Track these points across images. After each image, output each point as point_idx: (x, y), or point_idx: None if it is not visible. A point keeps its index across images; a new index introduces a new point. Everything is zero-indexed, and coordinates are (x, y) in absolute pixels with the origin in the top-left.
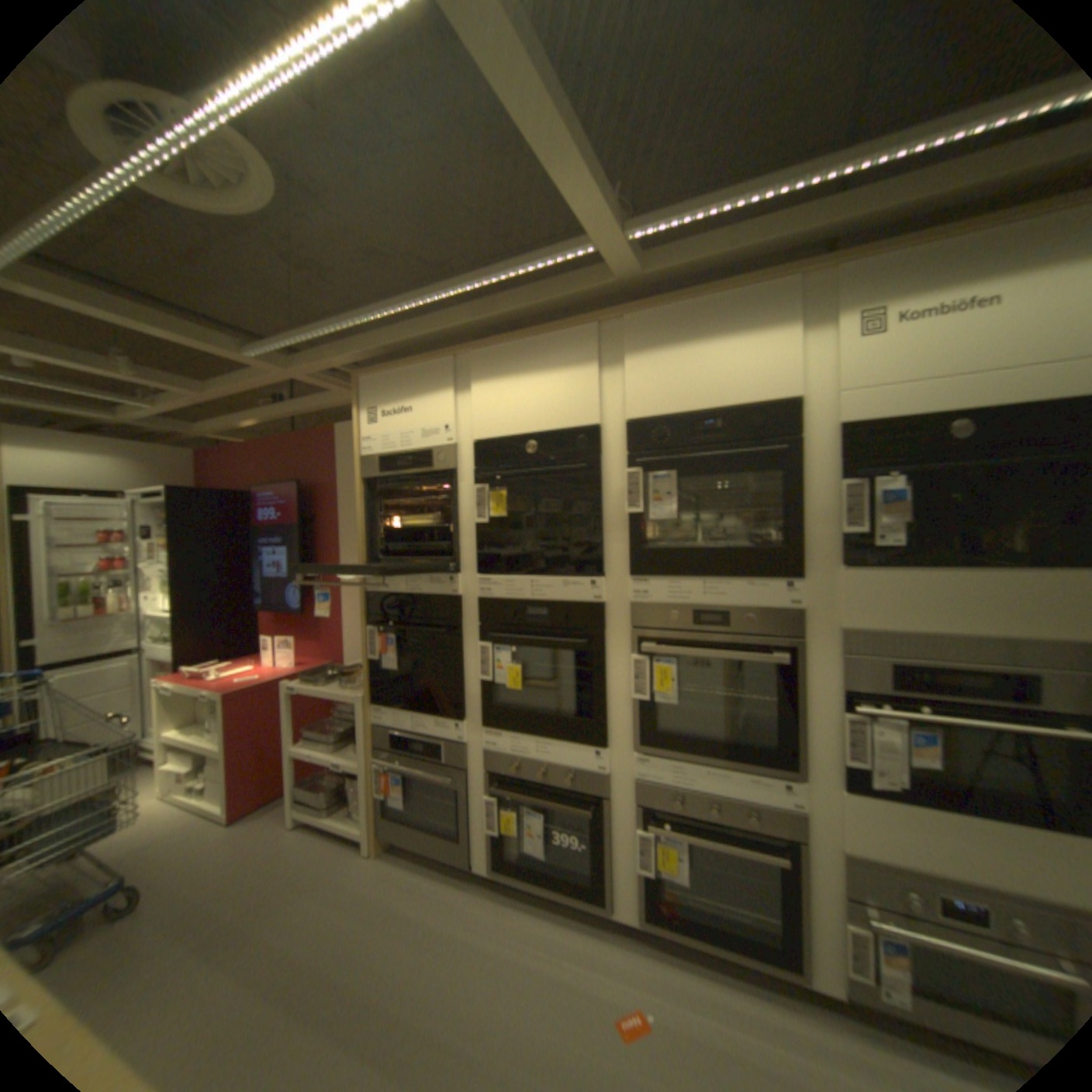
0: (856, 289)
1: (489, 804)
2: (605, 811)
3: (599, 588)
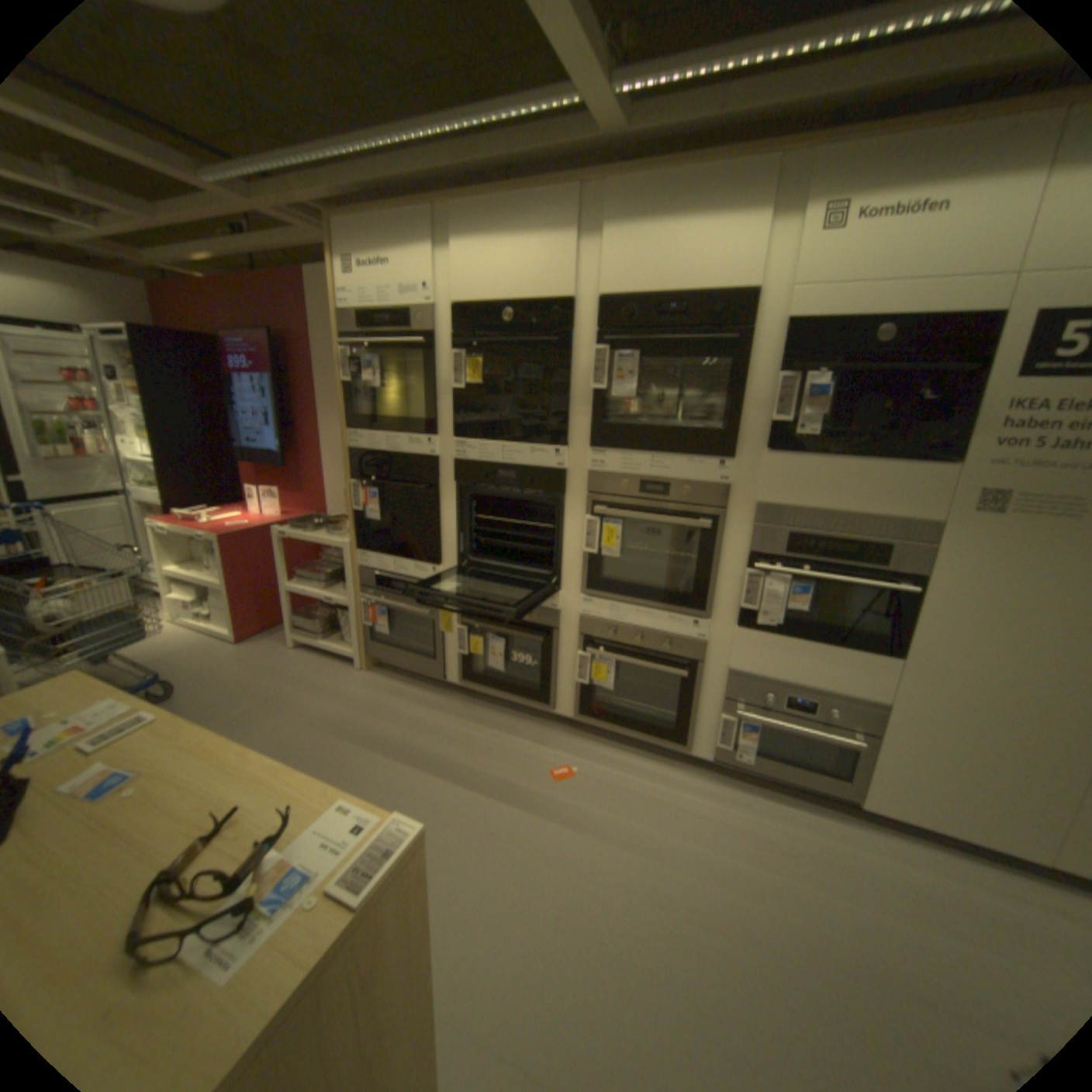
0: (827, 178)
1: (462, 631)
2: (555, 638)
3: (563, 458)
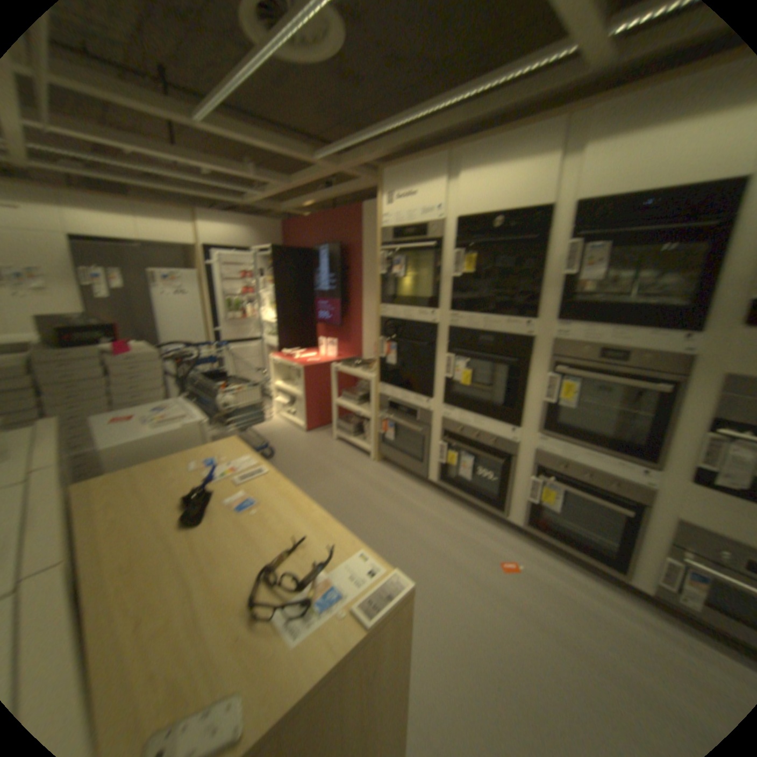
0: None
1: (441, 447)
2: (512, 464)
3: (531, 327)
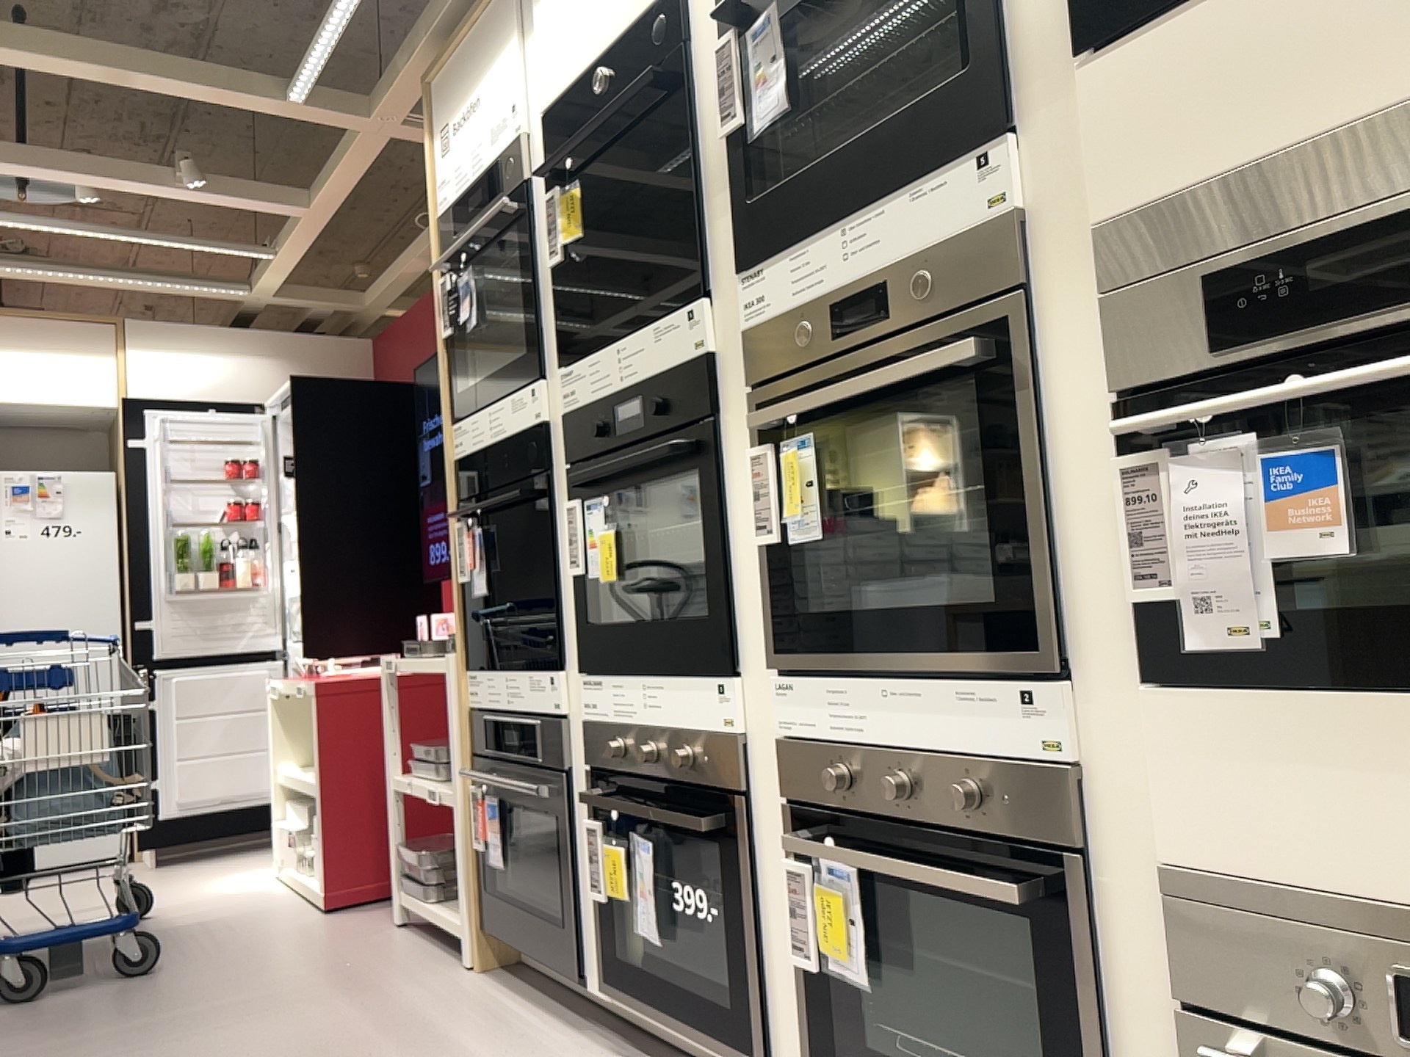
0: None
1: (592, 828)
2: (739, 818)
3: (698, 317)
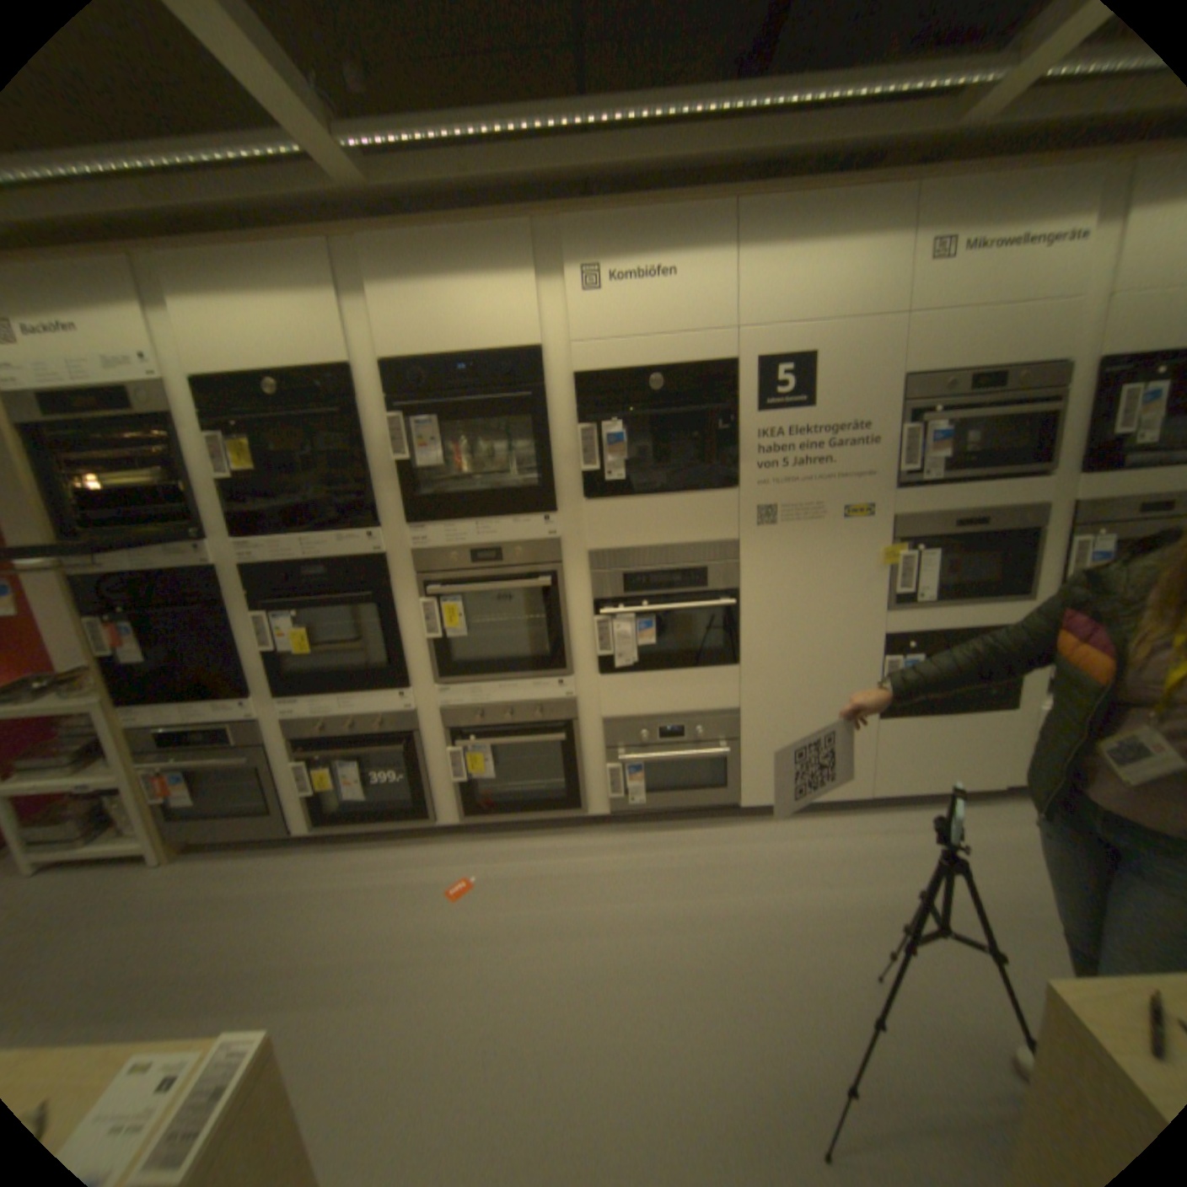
0: (575, 245)
1: (296, 770)
2: (415, 743)
3: (377, 540)
